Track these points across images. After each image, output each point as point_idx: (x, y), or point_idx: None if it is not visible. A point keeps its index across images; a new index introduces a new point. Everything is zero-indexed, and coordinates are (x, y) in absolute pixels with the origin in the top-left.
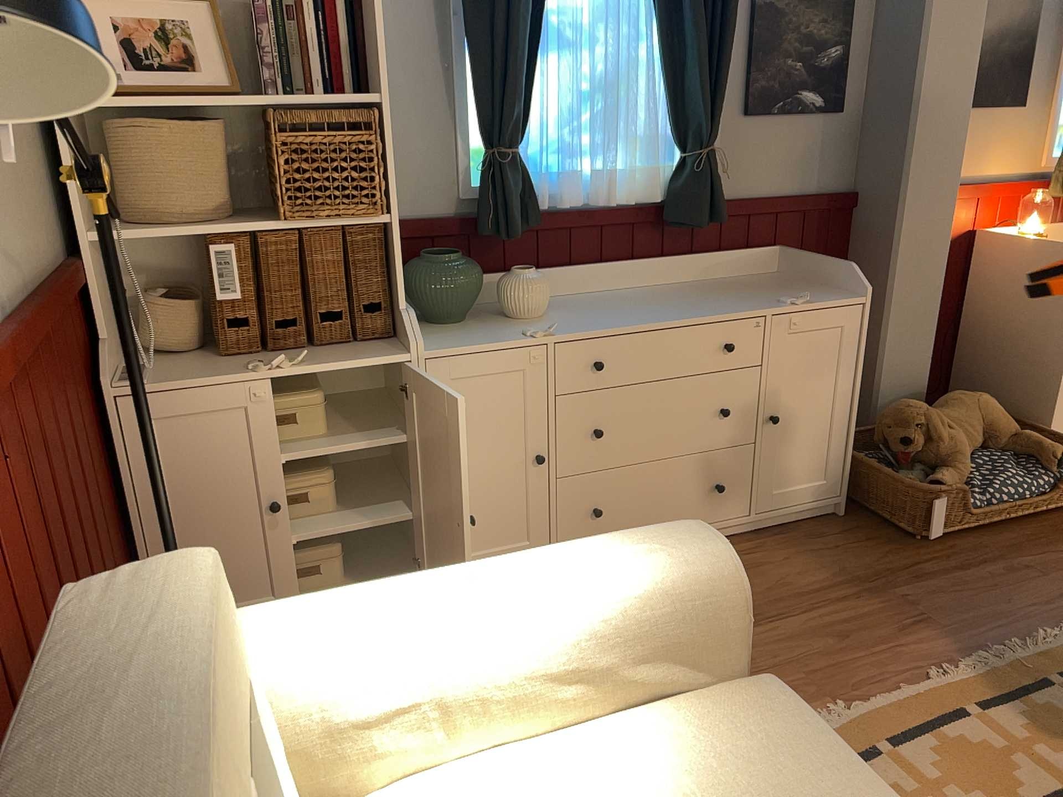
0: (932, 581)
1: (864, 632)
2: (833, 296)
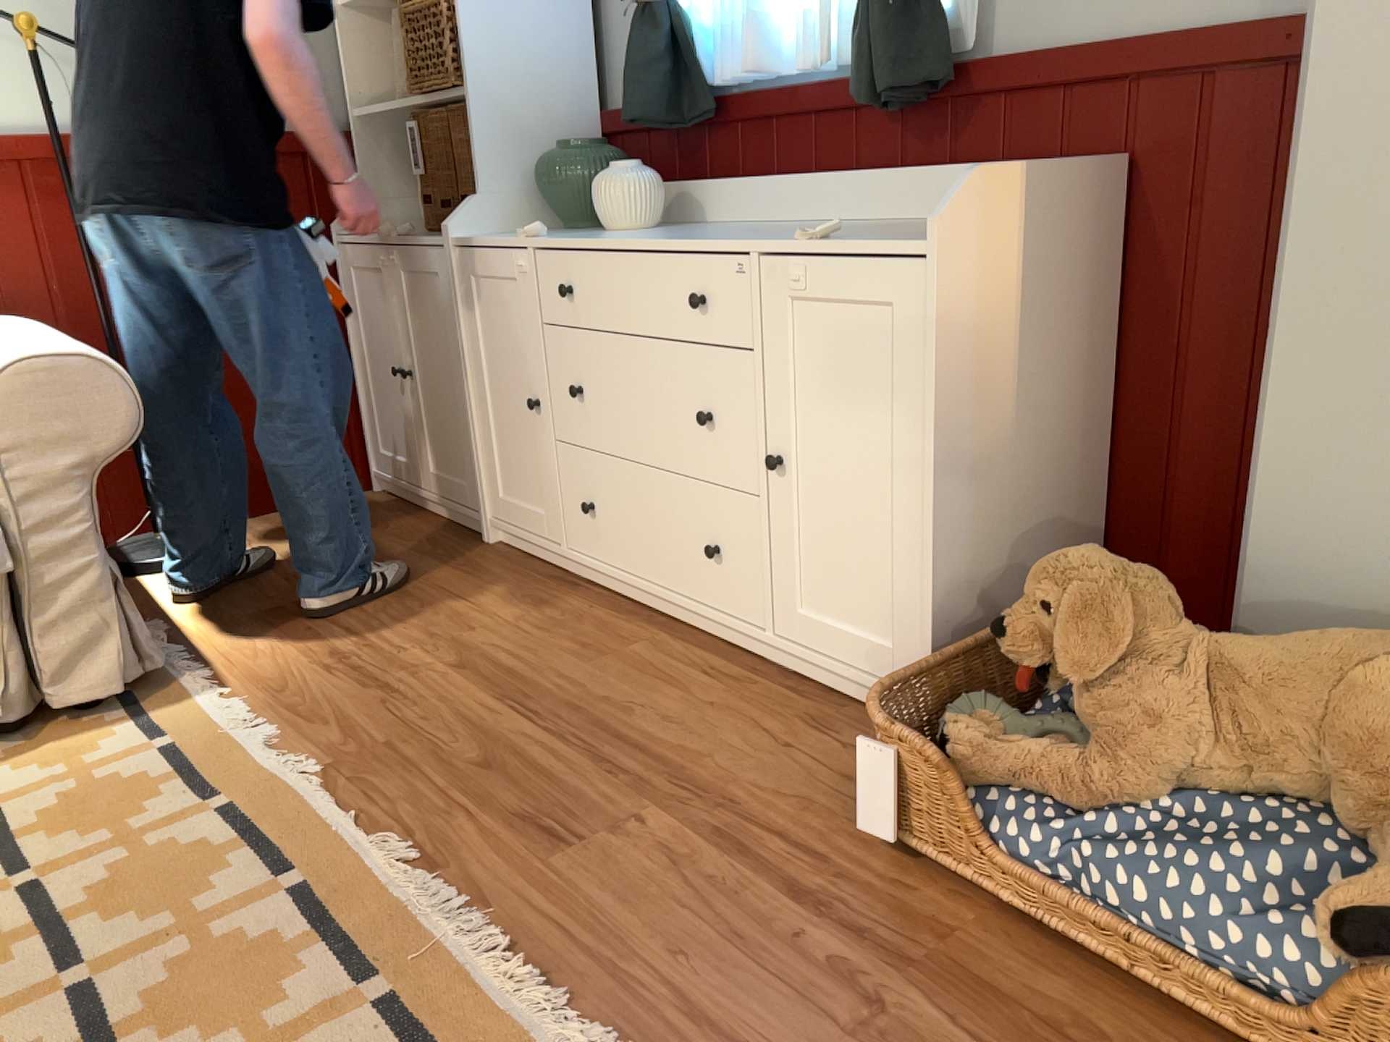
0: (713, 851)
1: (506, 783)
2: (899, 238)
